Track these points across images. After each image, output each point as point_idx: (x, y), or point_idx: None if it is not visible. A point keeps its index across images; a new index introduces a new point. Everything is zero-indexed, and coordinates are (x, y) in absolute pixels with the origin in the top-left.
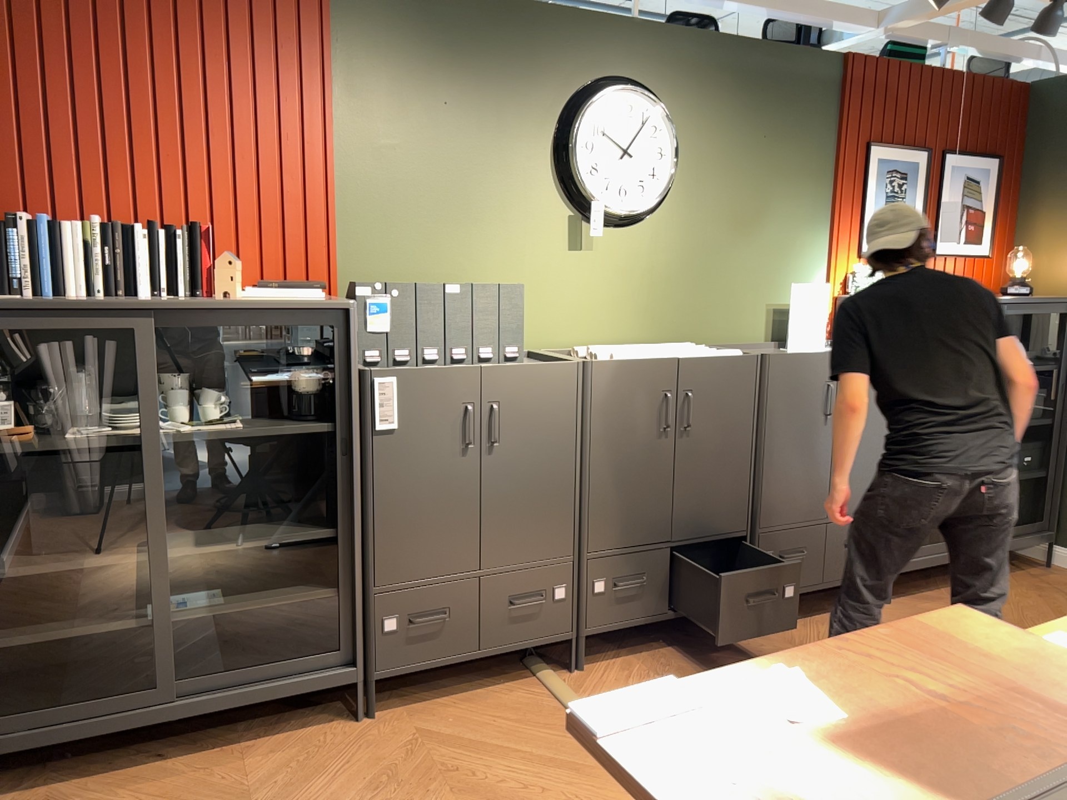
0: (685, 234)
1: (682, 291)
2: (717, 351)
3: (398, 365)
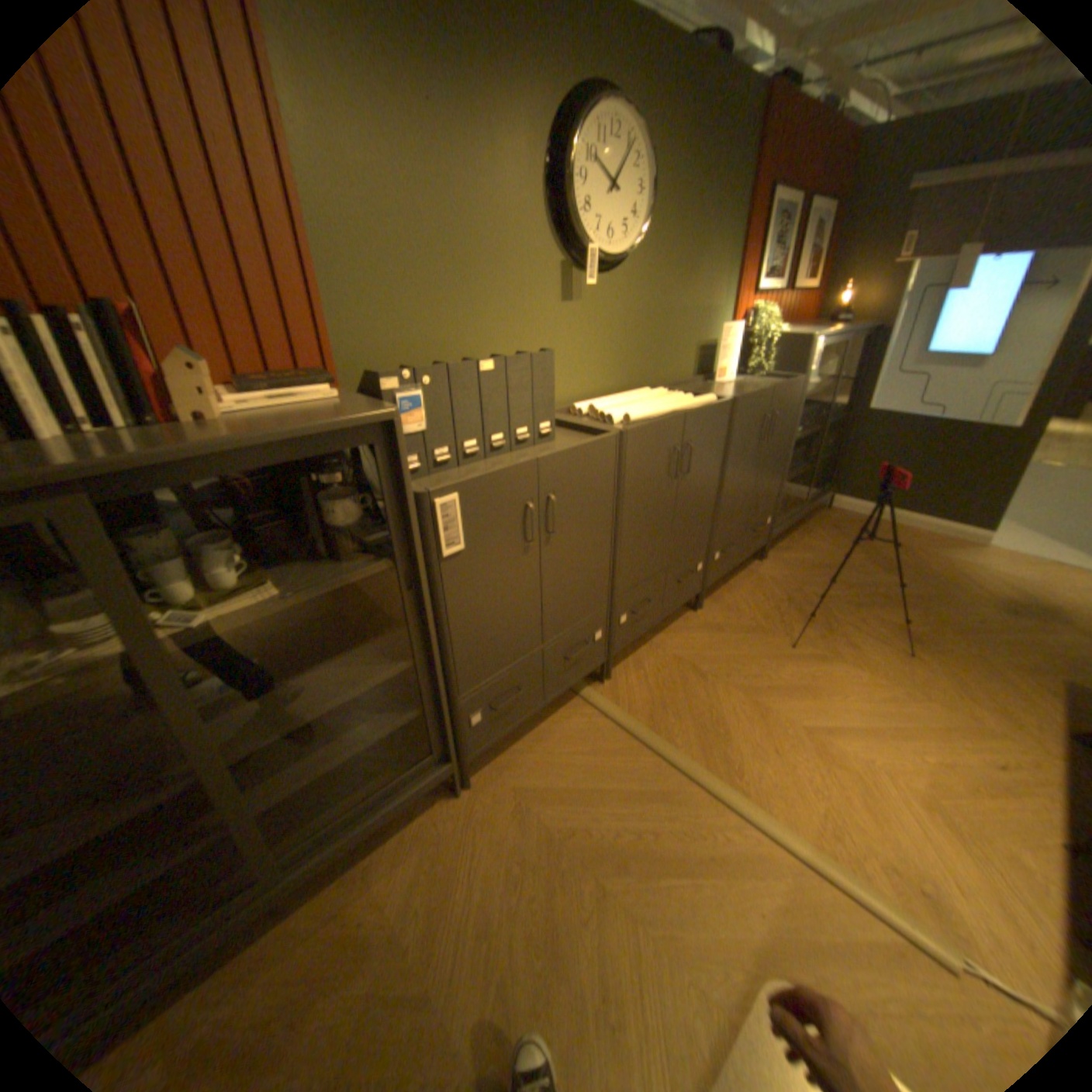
0: (649, 278)
1: (644, 337)
2: (699, 398)
3: (441, 465)
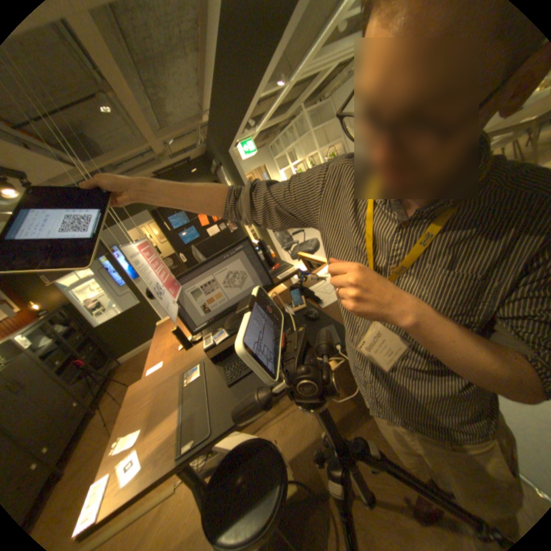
0: None
1: None
2: None
3: None
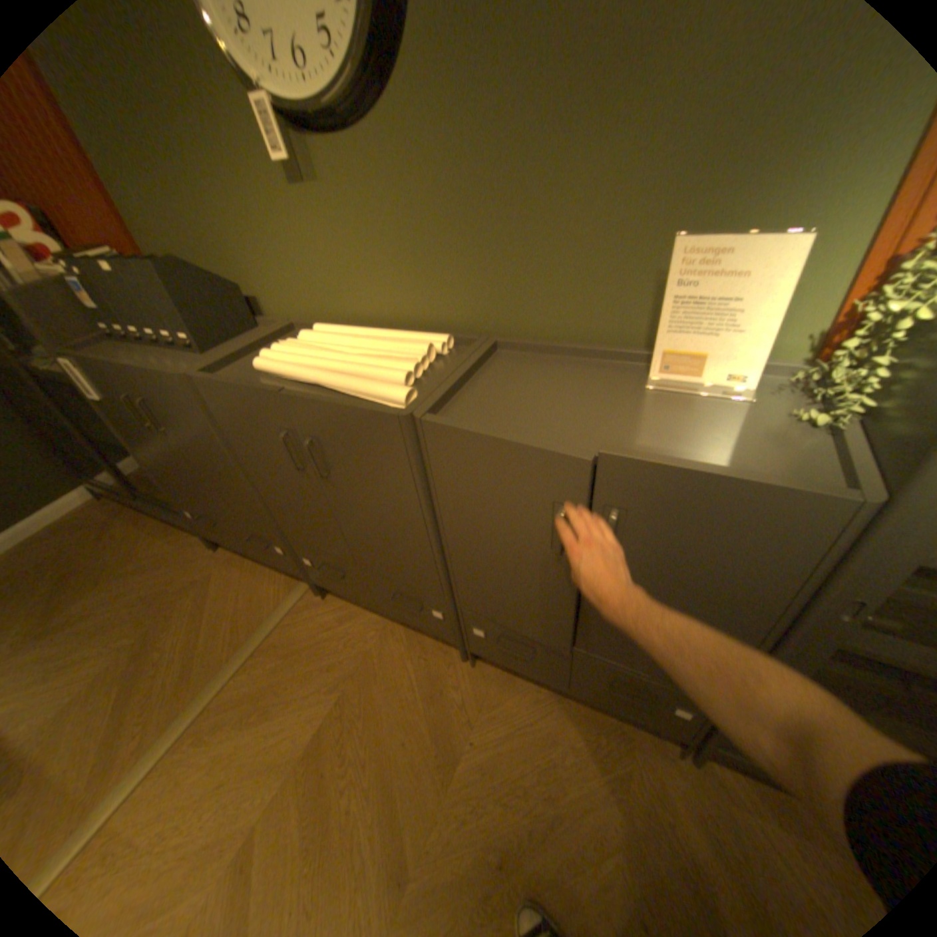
0: (452, 121)
1: (464, 244)
2: (370, 385)
3: (123, 338)
